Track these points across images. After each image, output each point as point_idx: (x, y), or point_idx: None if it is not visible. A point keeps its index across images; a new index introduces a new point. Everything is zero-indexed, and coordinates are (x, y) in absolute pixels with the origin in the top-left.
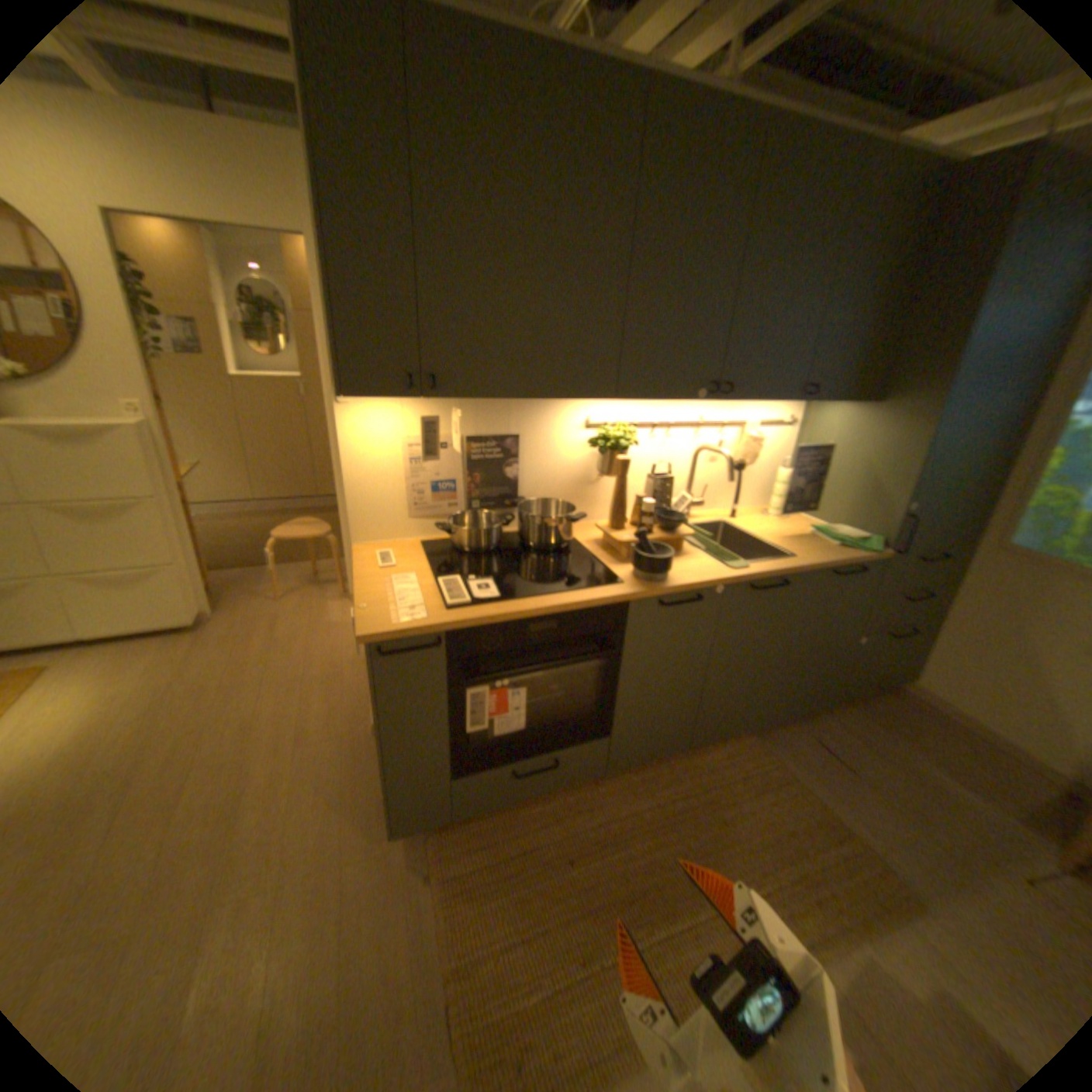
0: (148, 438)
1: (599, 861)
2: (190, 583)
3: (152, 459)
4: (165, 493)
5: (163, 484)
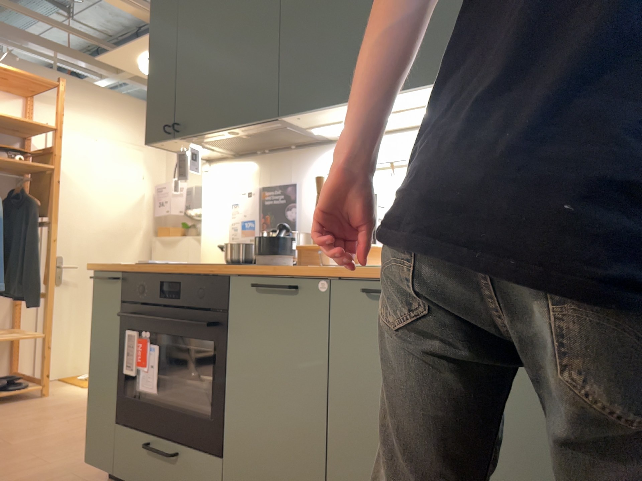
0: None
1: None
2: None
3: None
4: None
5: None
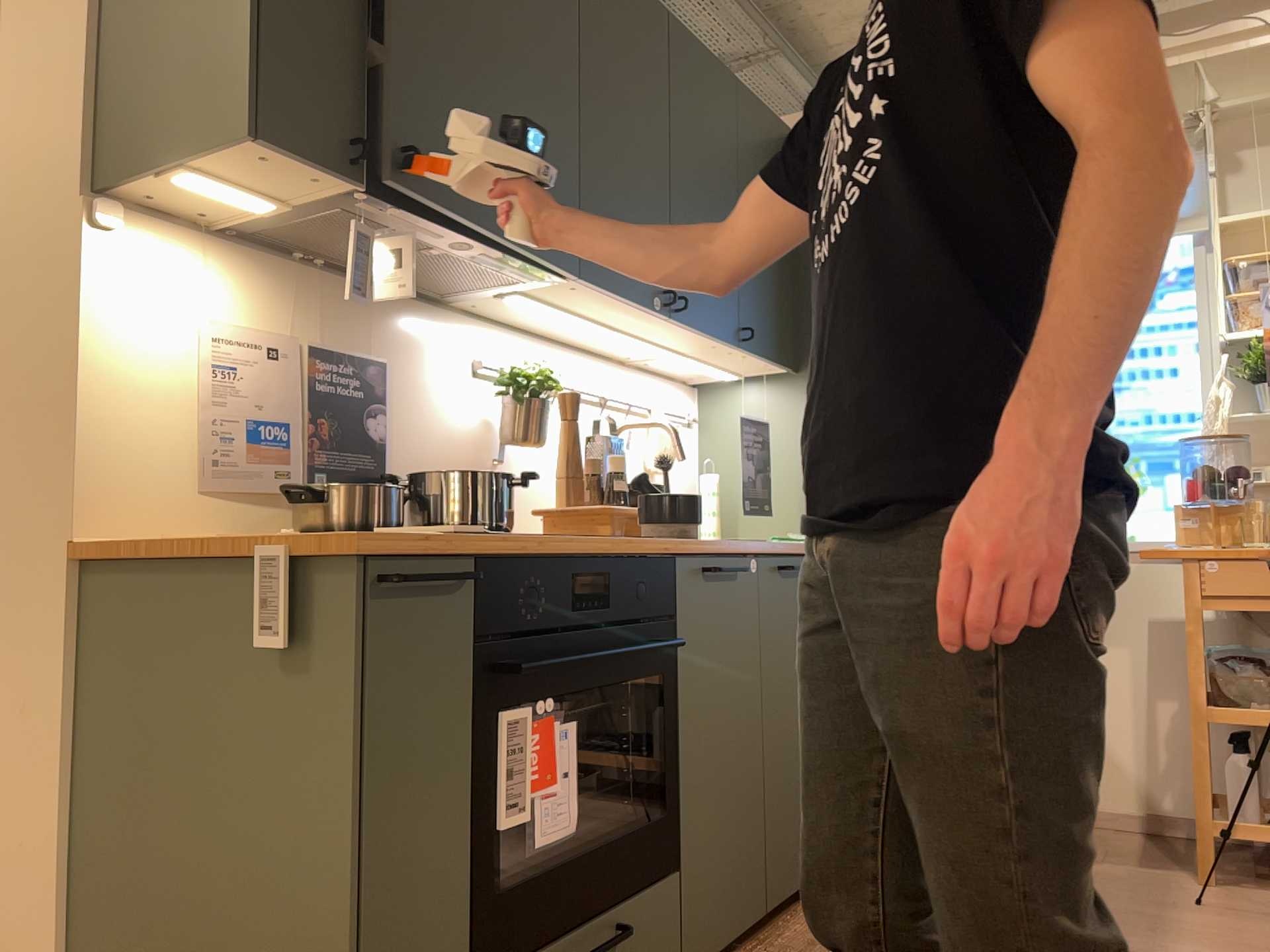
0: None
1: None
2: None
3: None
4: None
5: None
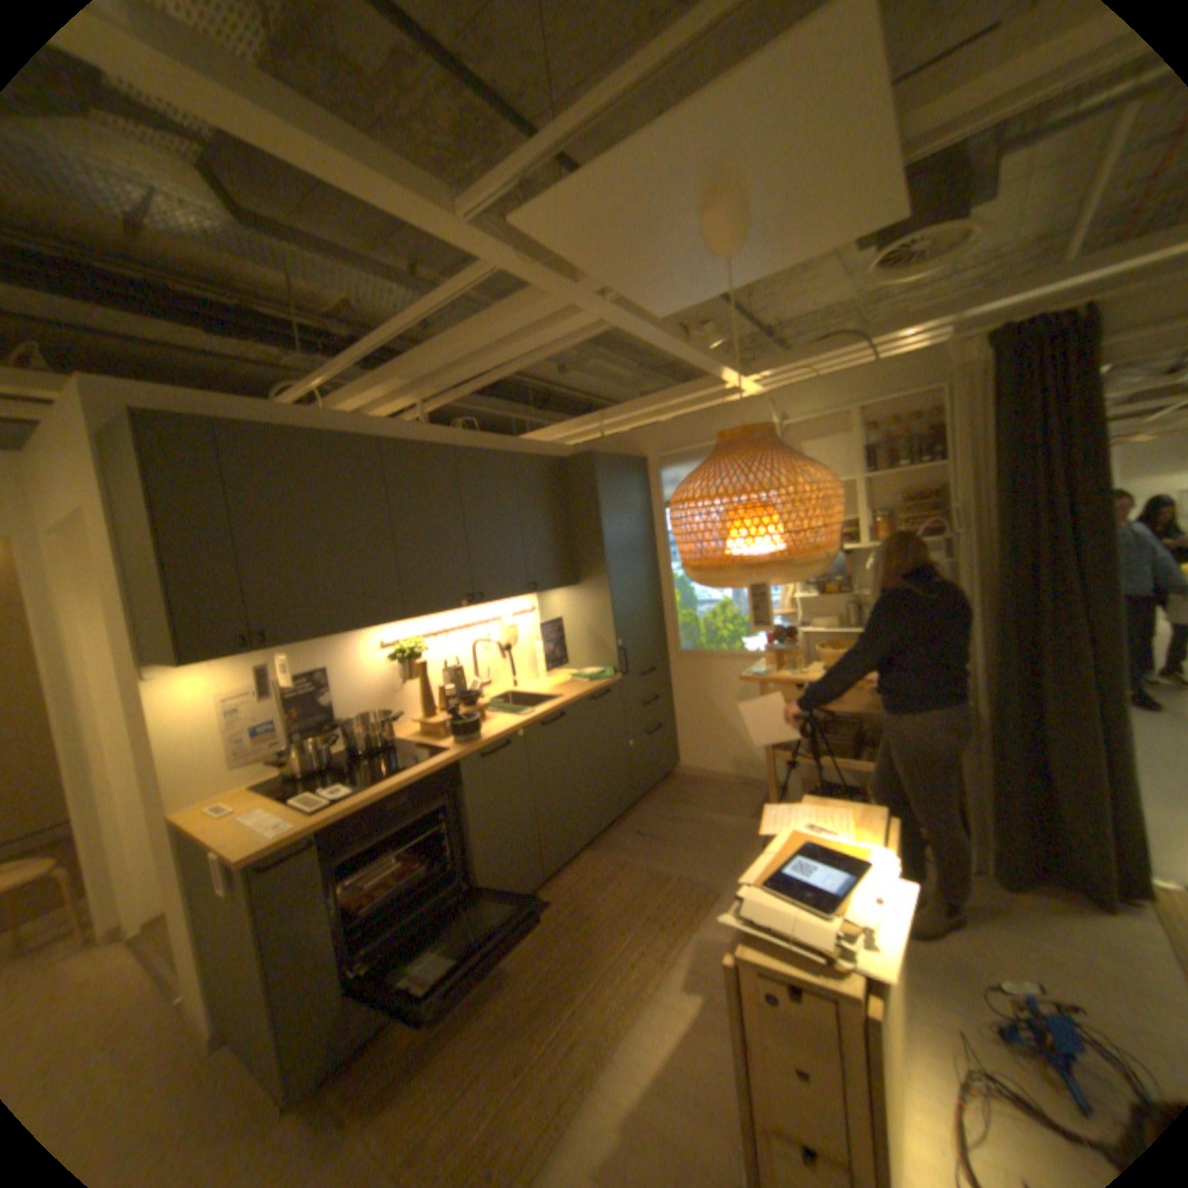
0: None
1: (501, 1003)
2: None
3: None
4: None
5: None
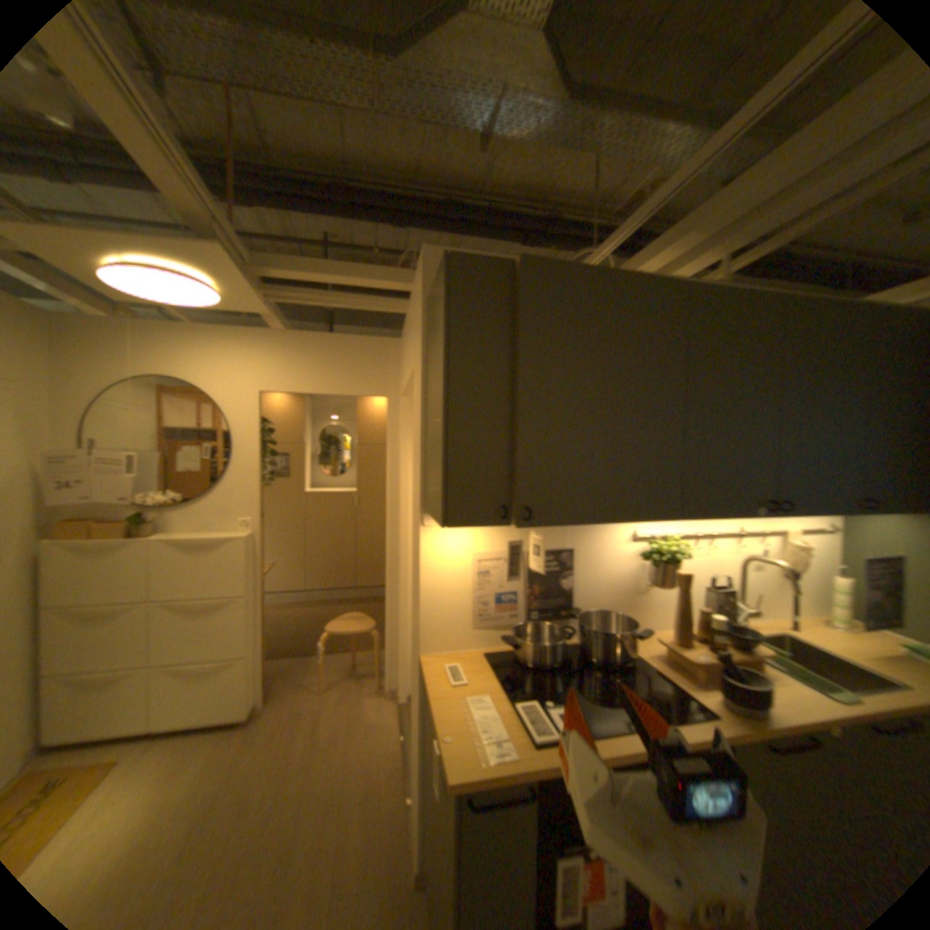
0: (254, 546)
1: None
2: (255, 676)
3: (253, 563)
4: (255, 592)
5: (255, 584)
